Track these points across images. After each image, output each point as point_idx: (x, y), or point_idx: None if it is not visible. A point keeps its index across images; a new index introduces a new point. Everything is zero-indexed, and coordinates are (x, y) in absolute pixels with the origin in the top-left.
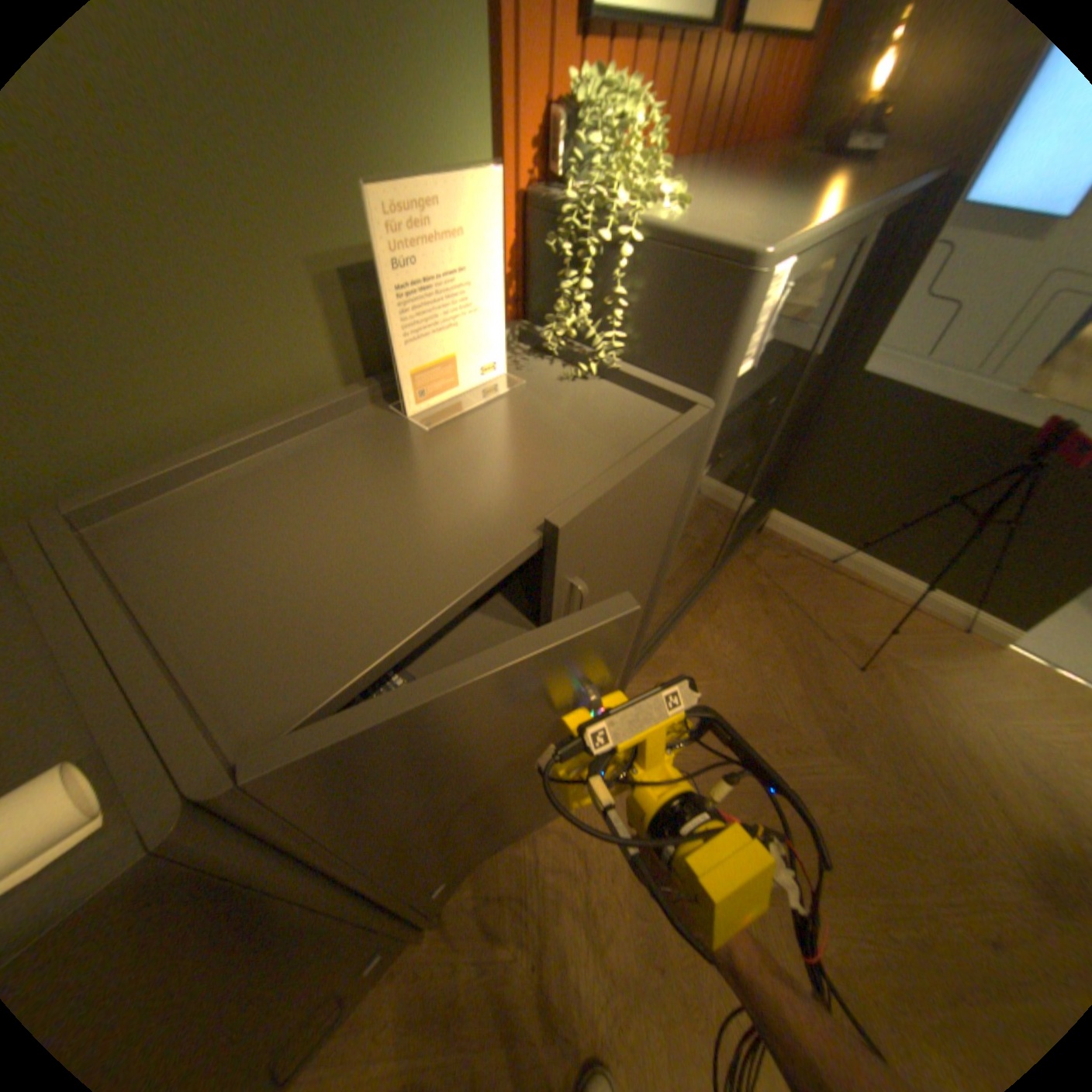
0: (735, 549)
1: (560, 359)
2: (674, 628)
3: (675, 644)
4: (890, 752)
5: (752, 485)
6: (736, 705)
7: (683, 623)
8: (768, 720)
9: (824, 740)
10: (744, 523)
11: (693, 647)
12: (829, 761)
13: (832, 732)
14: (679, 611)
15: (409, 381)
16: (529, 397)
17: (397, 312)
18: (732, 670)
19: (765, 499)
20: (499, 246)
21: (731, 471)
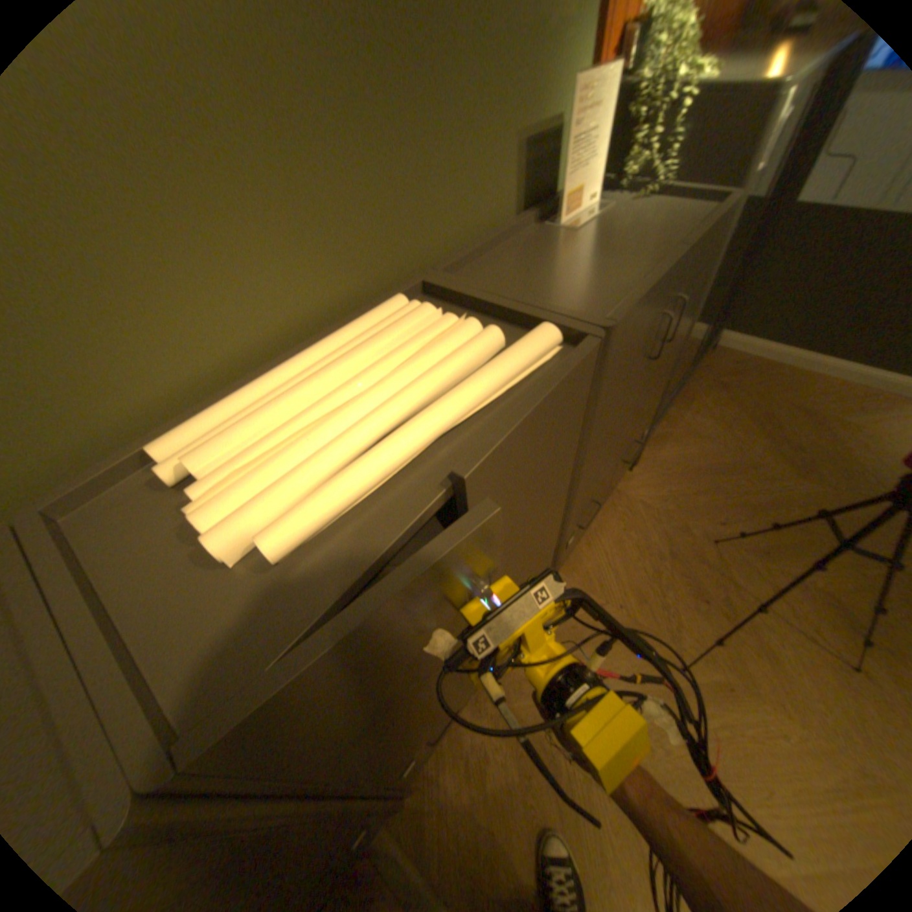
0: (697, 362)
1: (629, 188)
2: (664, 416)
3: (667, 425)
4: (843, 473)
5: (718, 299)
6: (722, 456)
7: (670, 412)
8: (748, 463)
9: (792, 470)
10: (707, 335)
11: (681, 425)
12: (798, 482)
13: (797, 465)
14: (675, 393)
15: (566, 199)
16: (620, 209)
17: (572, 152)
18: (714, 436)
19: (718, 320)
20: (612, 111)
21: (717, 274)
